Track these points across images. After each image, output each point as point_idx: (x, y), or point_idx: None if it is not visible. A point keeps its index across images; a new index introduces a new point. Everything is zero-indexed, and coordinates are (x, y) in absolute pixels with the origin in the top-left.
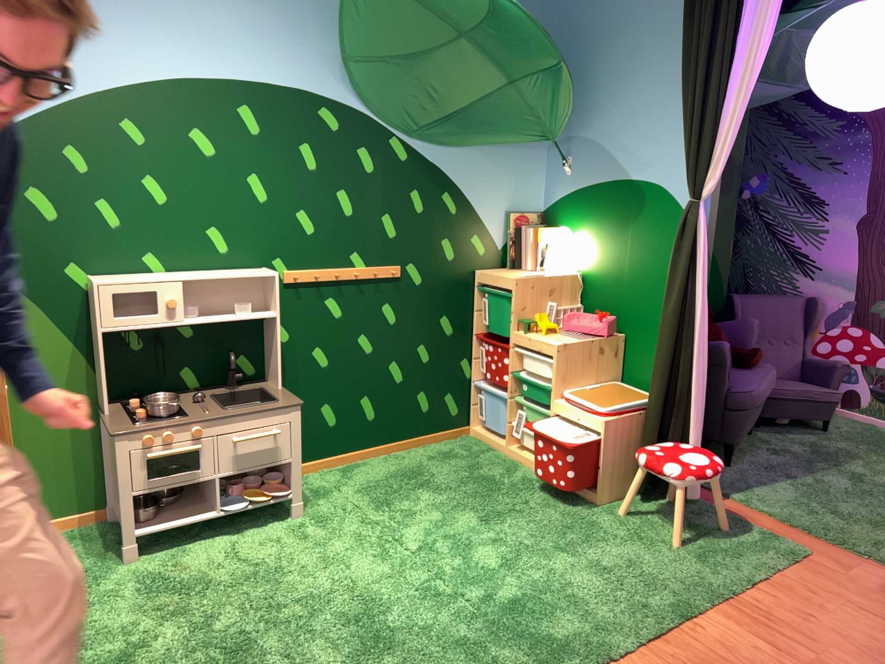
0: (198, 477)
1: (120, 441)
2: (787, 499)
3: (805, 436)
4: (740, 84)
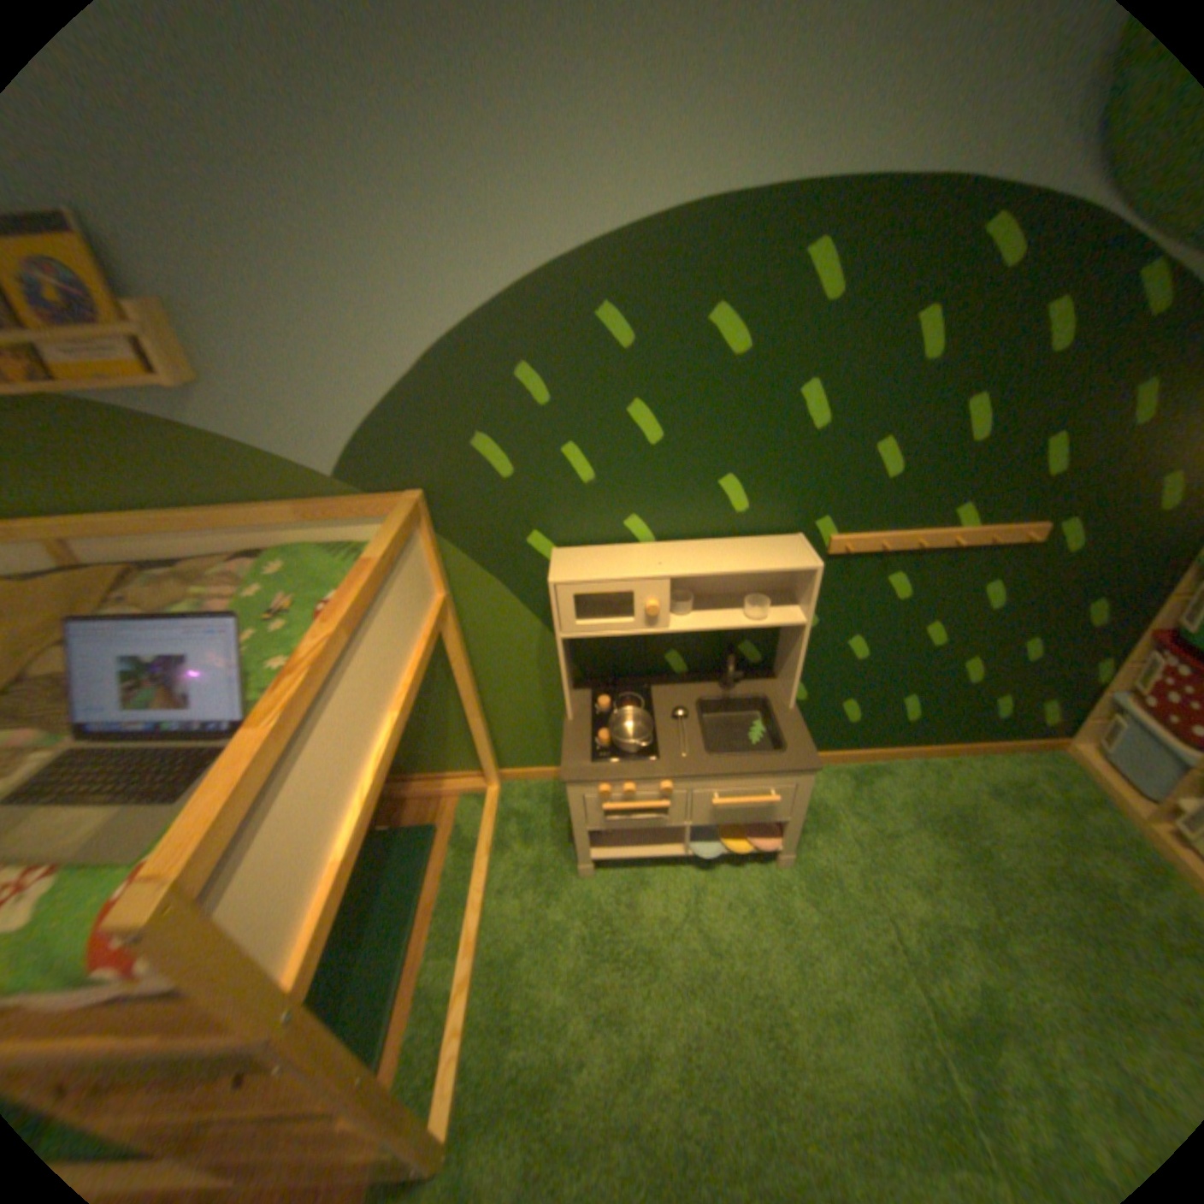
0: (664, 824)
1: (572, 788)
2: None
3: None
4: None
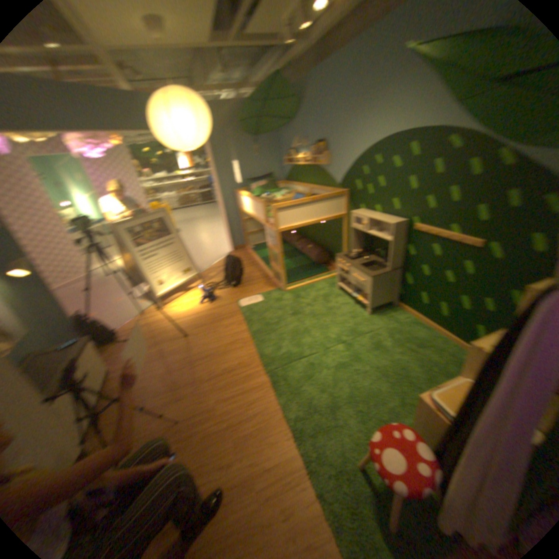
0: (349, 279)
1: (337, 257)
2: None
3: None
4: None
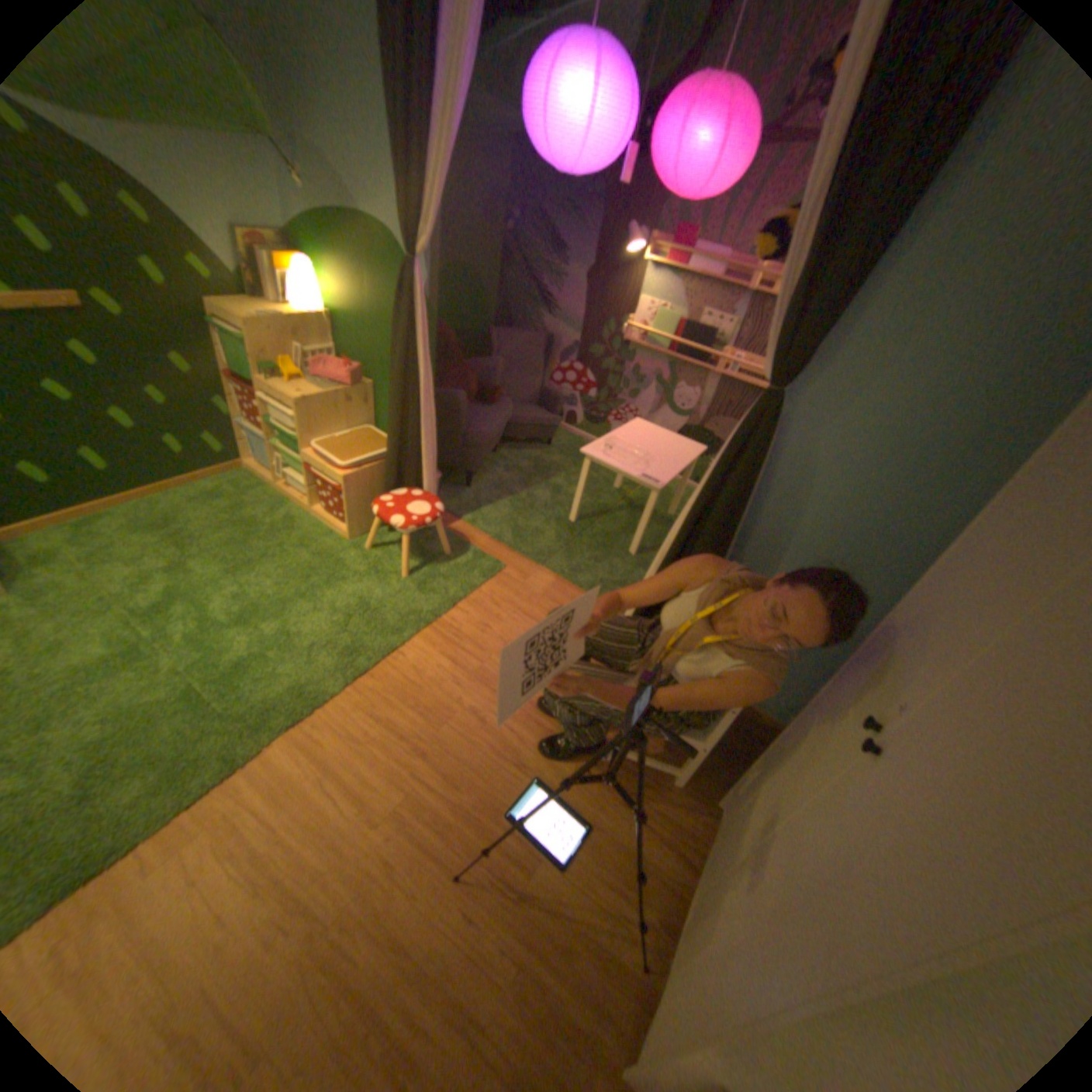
0: None
1: None
2: (503, 518)
3: (534, 455)
4: (447, 117)
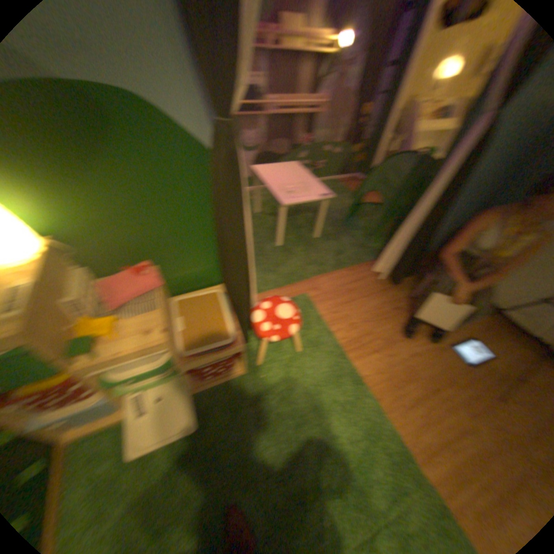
0: None
1: None
2: (261, 273)
3: None
4: None
